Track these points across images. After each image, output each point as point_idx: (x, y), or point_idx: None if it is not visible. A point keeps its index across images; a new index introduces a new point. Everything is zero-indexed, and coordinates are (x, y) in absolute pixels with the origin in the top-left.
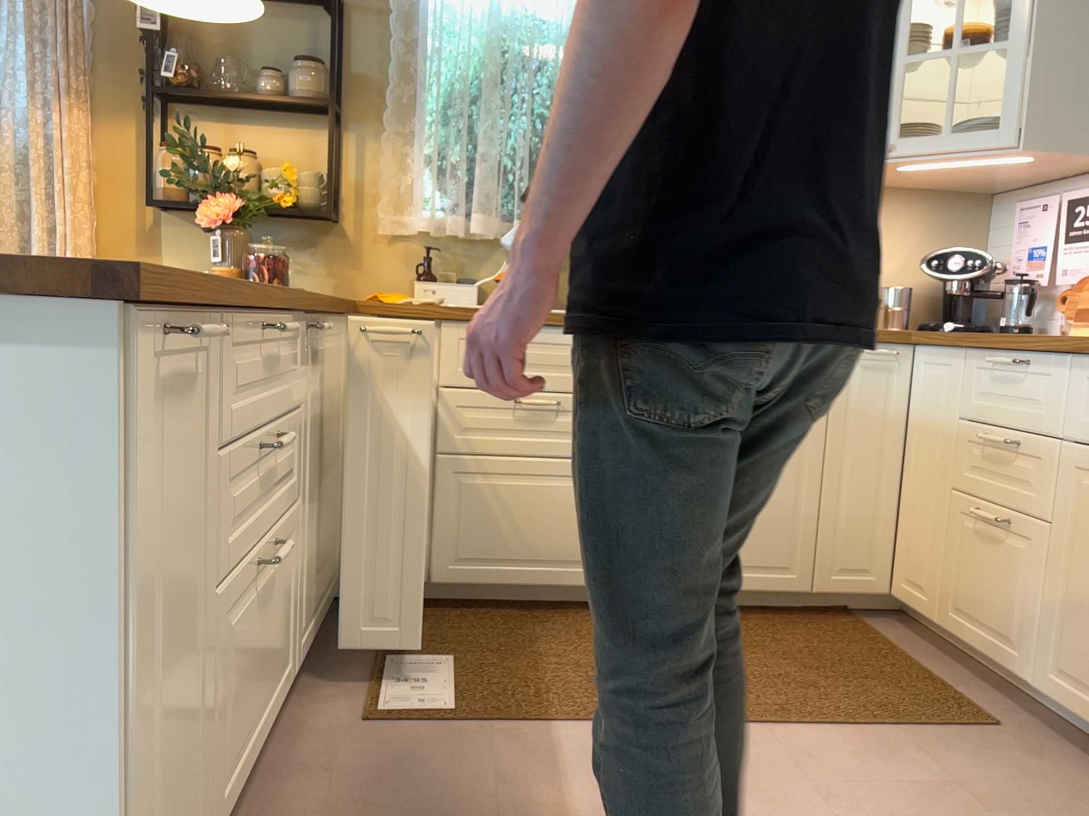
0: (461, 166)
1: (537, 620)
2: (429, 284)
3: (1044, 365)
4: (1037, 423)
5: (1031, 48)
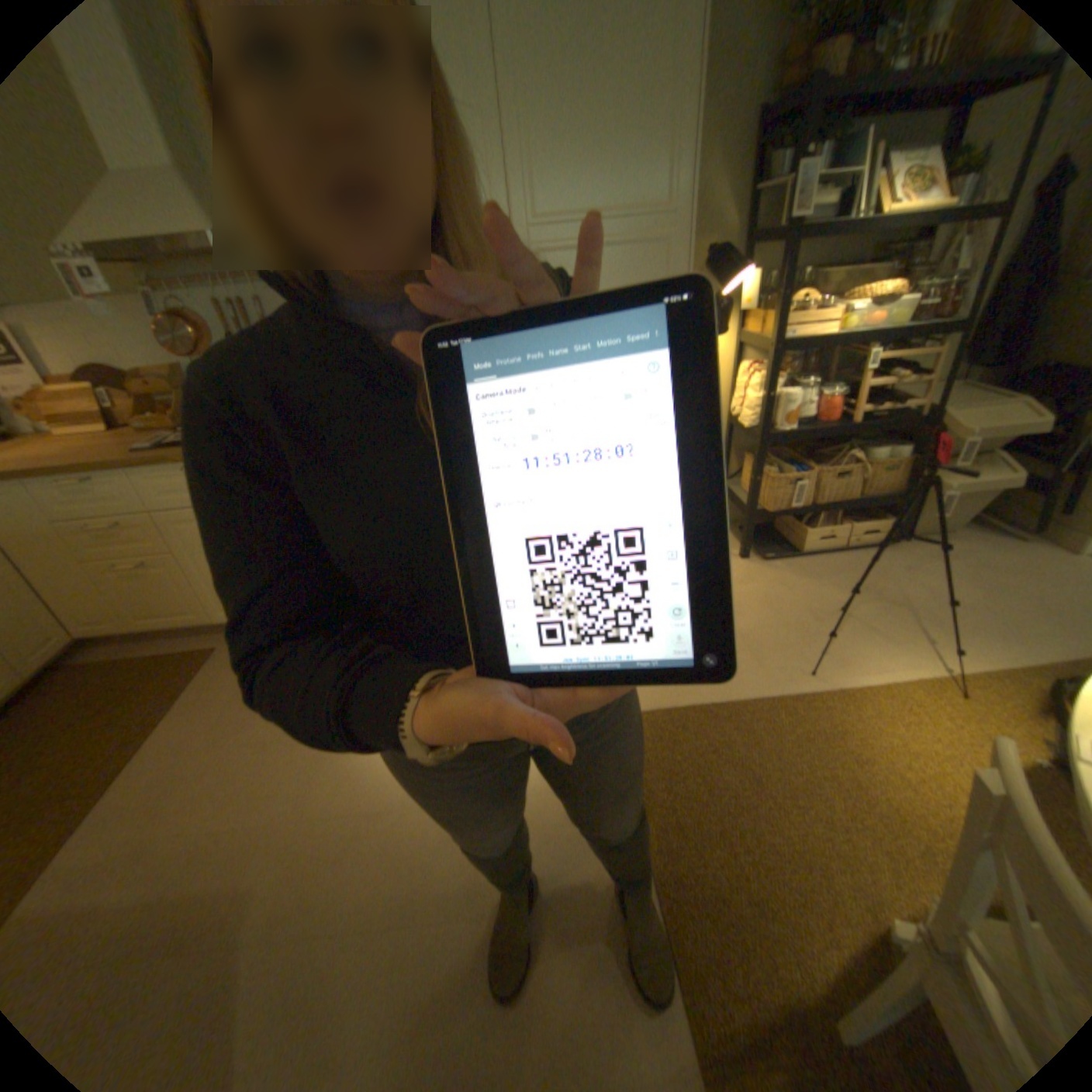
0: None
1: None
2: None
3: (101, 479)
4: (120, 509)
5: None
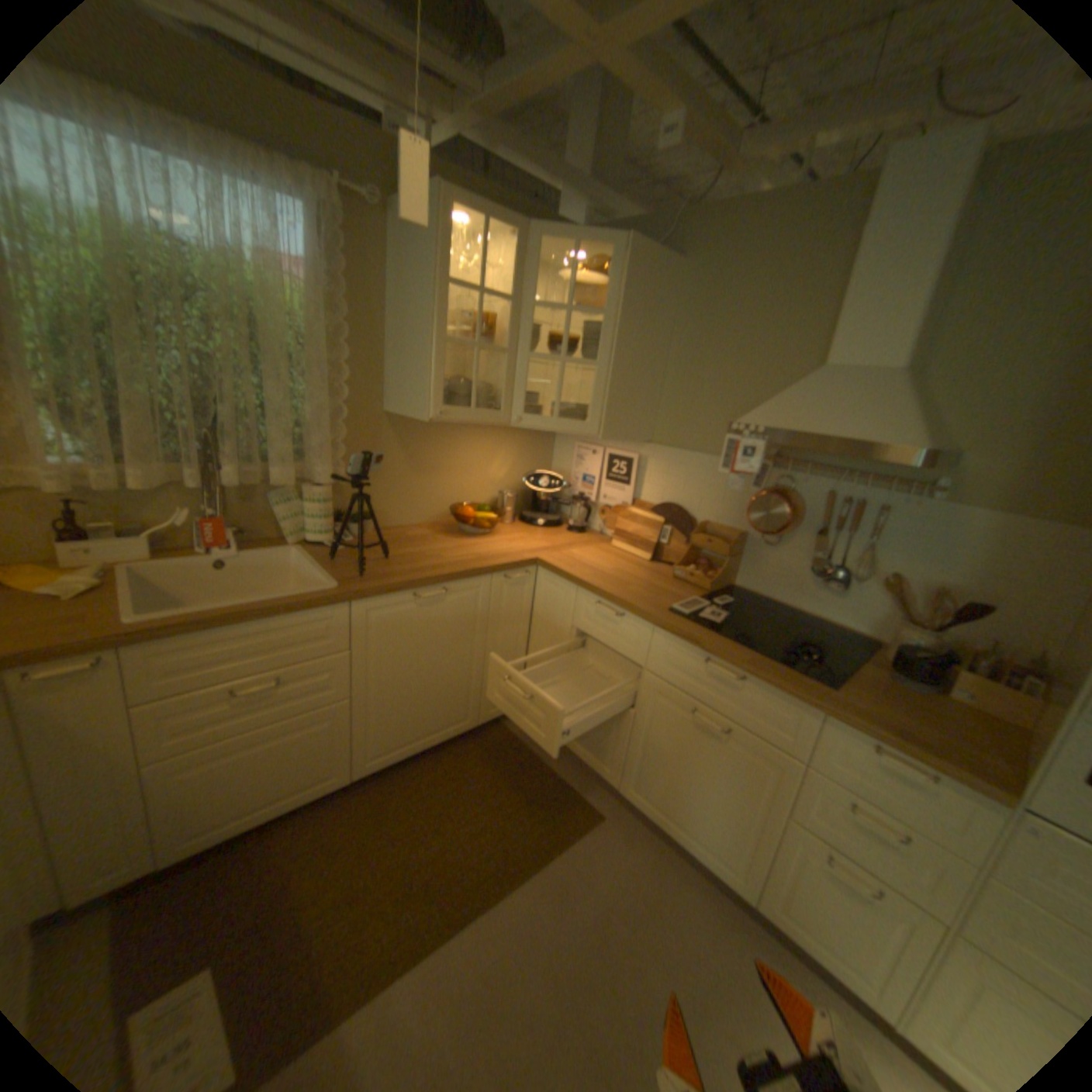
0: (97, 417)
1: (279, 847)
2: (77, 547)
3: (632, 621)
4: (627, 652)
5: (606, 371)
